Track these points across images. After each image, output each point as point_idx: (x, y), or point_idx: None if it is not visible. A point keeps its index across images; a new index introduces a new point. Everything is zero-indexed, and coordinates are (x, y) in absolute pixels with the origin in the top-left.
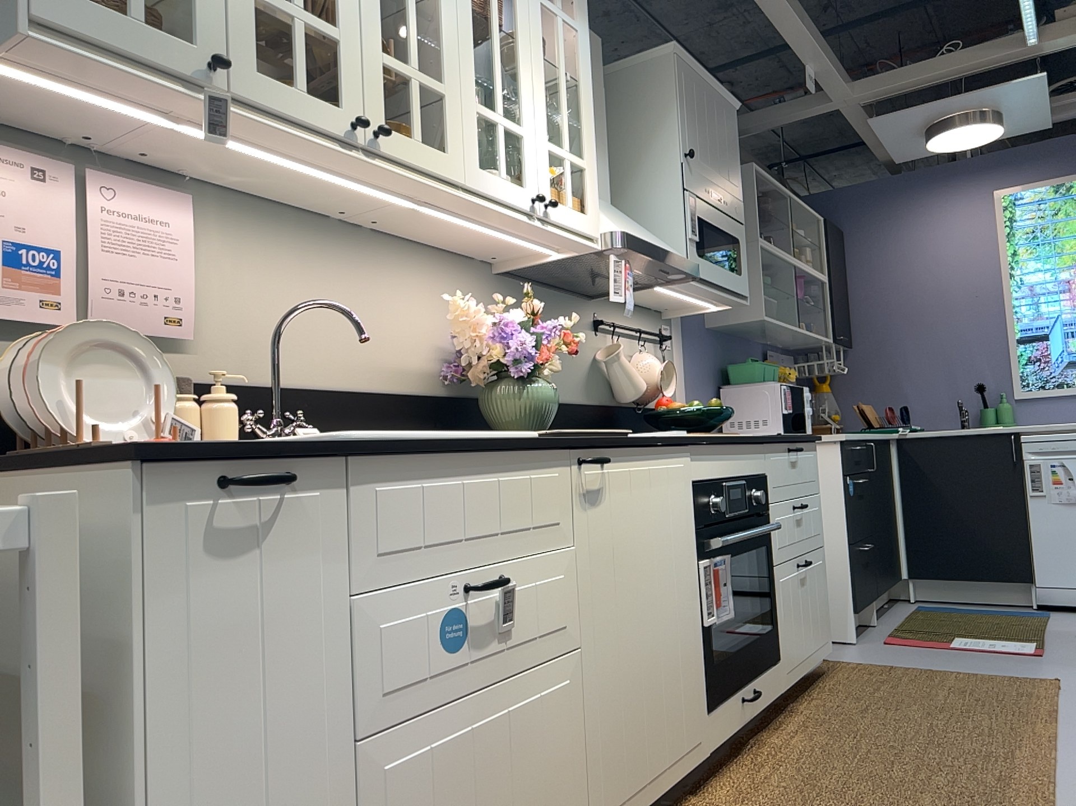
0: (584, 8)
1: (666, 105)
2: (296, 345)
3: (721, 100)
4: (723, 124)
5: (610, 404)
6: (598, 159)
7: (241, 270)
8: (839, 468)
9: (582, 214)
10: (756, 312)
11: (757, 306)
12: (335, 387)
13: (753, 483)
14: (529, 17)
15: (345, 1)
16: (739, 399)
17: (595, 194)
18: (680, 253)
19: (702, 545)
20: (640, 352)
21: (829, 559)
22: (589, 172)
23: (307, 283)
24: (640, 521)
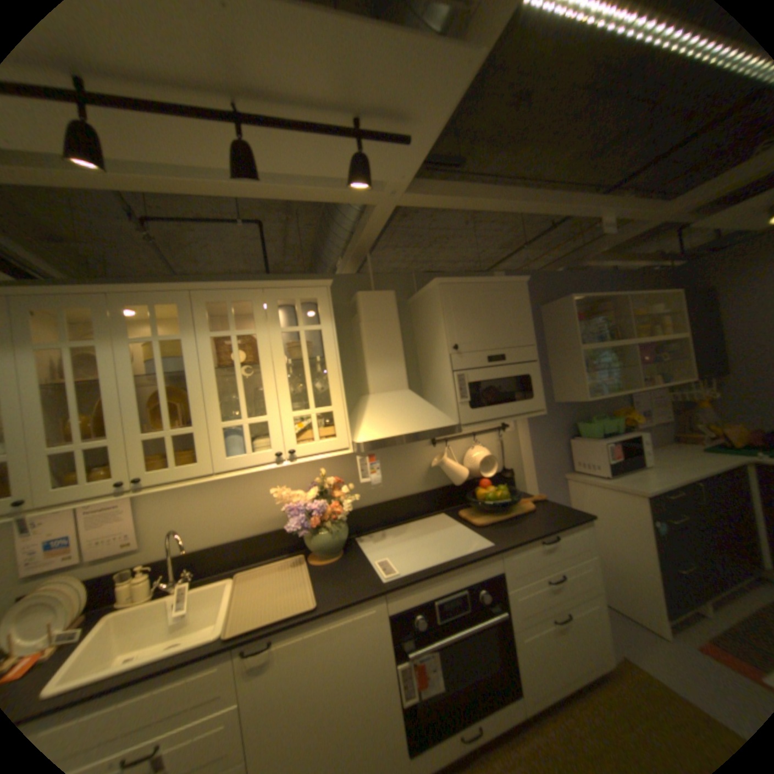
0: (328, 311)
1: (439, 316)
2: (201, 528)
3: (502, 286)
4: (504, 302)
5: (447, 485)
6: (391, 368)
7: (166, 506)
8: (648, 515)
9: (331, 440)
10: (589, 392)
11: (588, 388)
12: (225, 542)
13: (482, 587)
14: (271, 346)
15: (112, 422)
16: (582, 448)
17: (343, 422)
18: (443, 421)
19: (403, 655)
20: (478, 444)
21: (646, 576)
22: (335, 412)
23: (205, 498)
24: (316, 666)
